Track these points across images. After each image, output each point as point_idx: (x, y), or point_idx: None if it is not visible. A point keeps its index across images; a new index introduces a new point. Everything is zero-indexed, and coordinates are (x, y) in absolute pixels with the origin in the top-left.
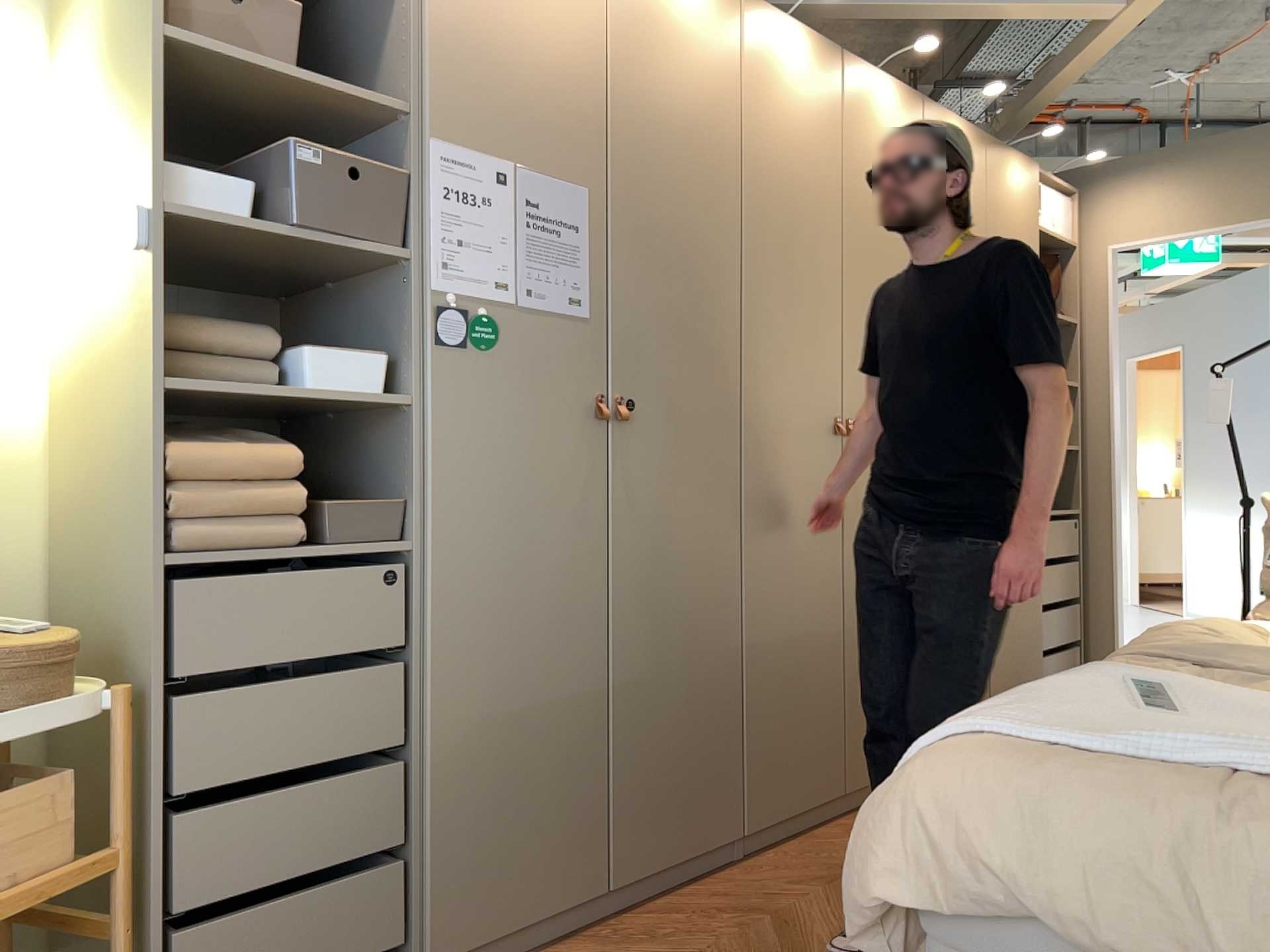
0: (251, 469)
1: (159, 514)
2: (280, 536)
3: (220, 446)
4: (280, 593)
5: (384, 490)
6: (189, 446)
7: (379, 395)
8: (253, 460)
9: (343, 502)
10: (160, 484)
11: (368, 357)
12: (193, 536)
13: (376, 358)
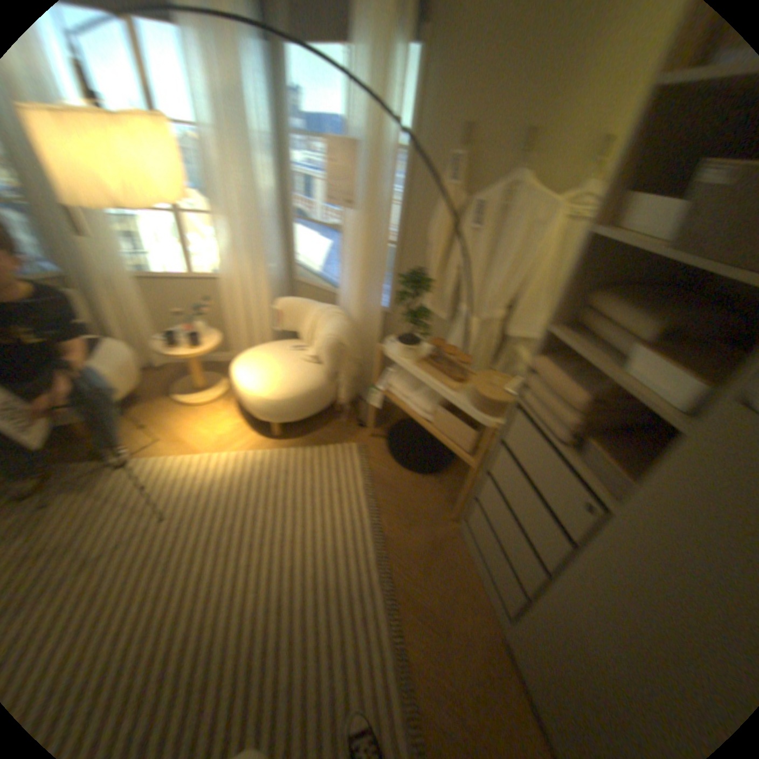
0: (557, 390)
1: (524, 381)
2: (555, 431)
3: (559, 371)
4: (542, 452)
5: (640, 472)
6: (550, 362)
7: (686, 412)
8: (560, 387)
9: (619, 453)
10: (531, 370)
11: (706, 379)
12: (527, 399)
13: (695, 383)
